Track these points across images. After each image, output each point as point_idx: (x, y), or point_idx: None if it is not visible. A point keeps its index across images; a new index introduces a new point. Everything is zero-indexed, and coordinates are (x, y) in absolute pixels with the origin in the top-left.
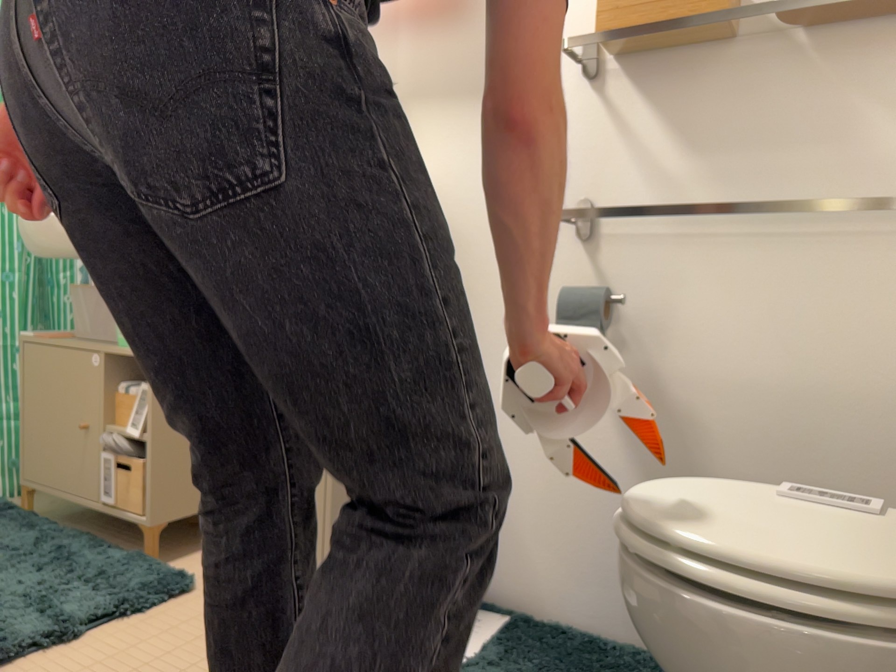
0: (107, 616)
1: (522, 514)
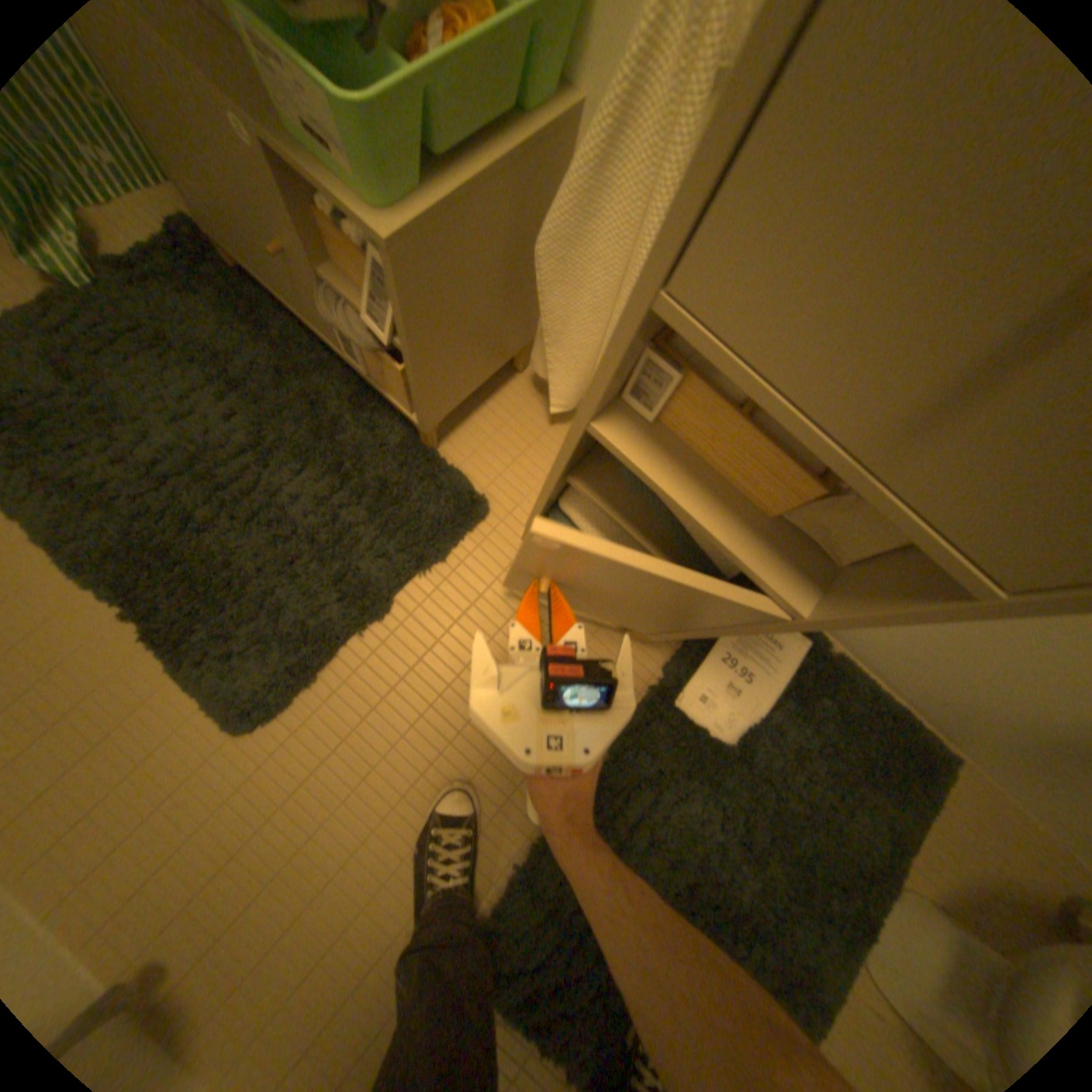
0: (415, 583)
1: None
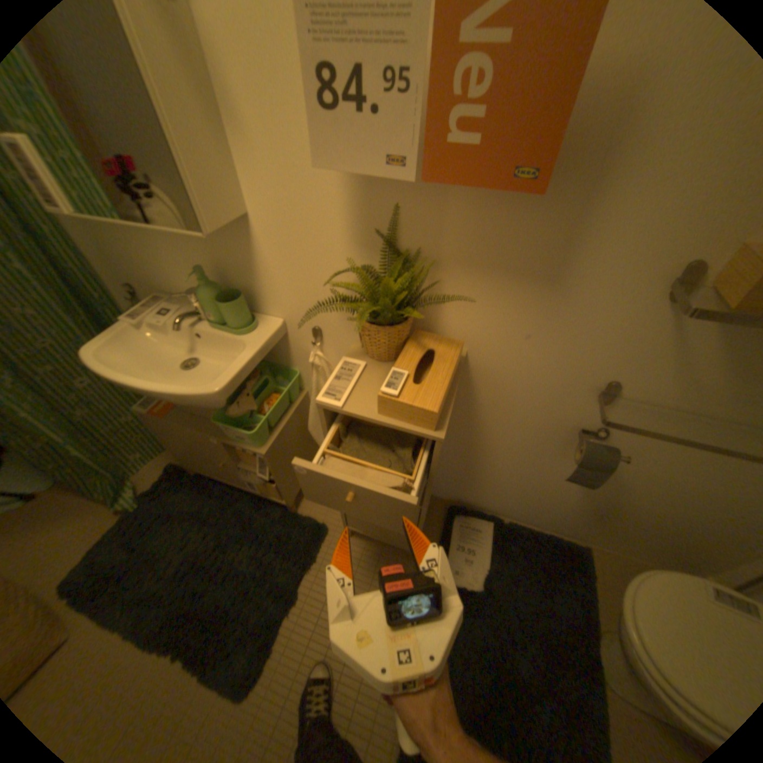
0: (304, 579)
1: (505, 490)
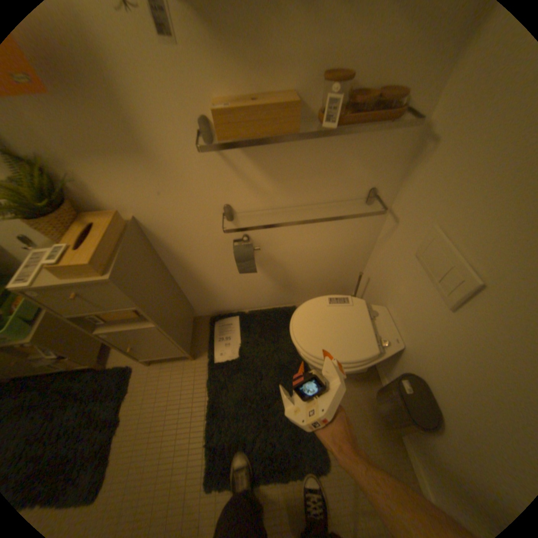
0: (120, 406)
1: (232, 294)
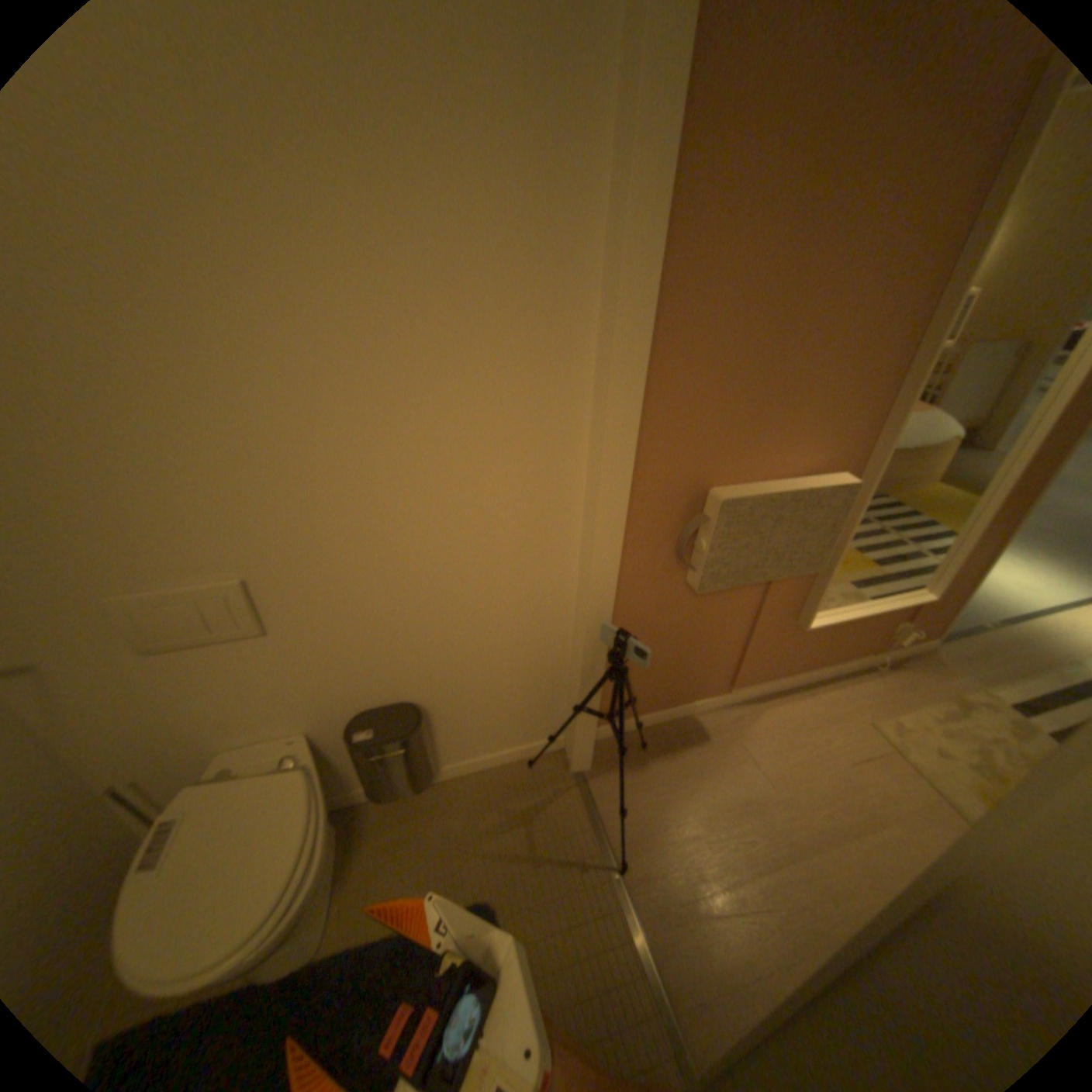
0: None
1: None
